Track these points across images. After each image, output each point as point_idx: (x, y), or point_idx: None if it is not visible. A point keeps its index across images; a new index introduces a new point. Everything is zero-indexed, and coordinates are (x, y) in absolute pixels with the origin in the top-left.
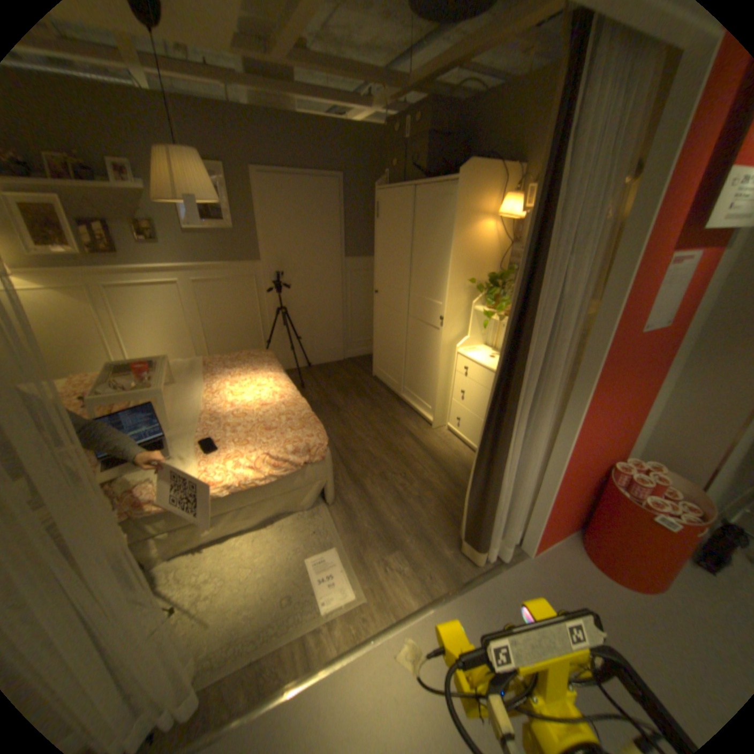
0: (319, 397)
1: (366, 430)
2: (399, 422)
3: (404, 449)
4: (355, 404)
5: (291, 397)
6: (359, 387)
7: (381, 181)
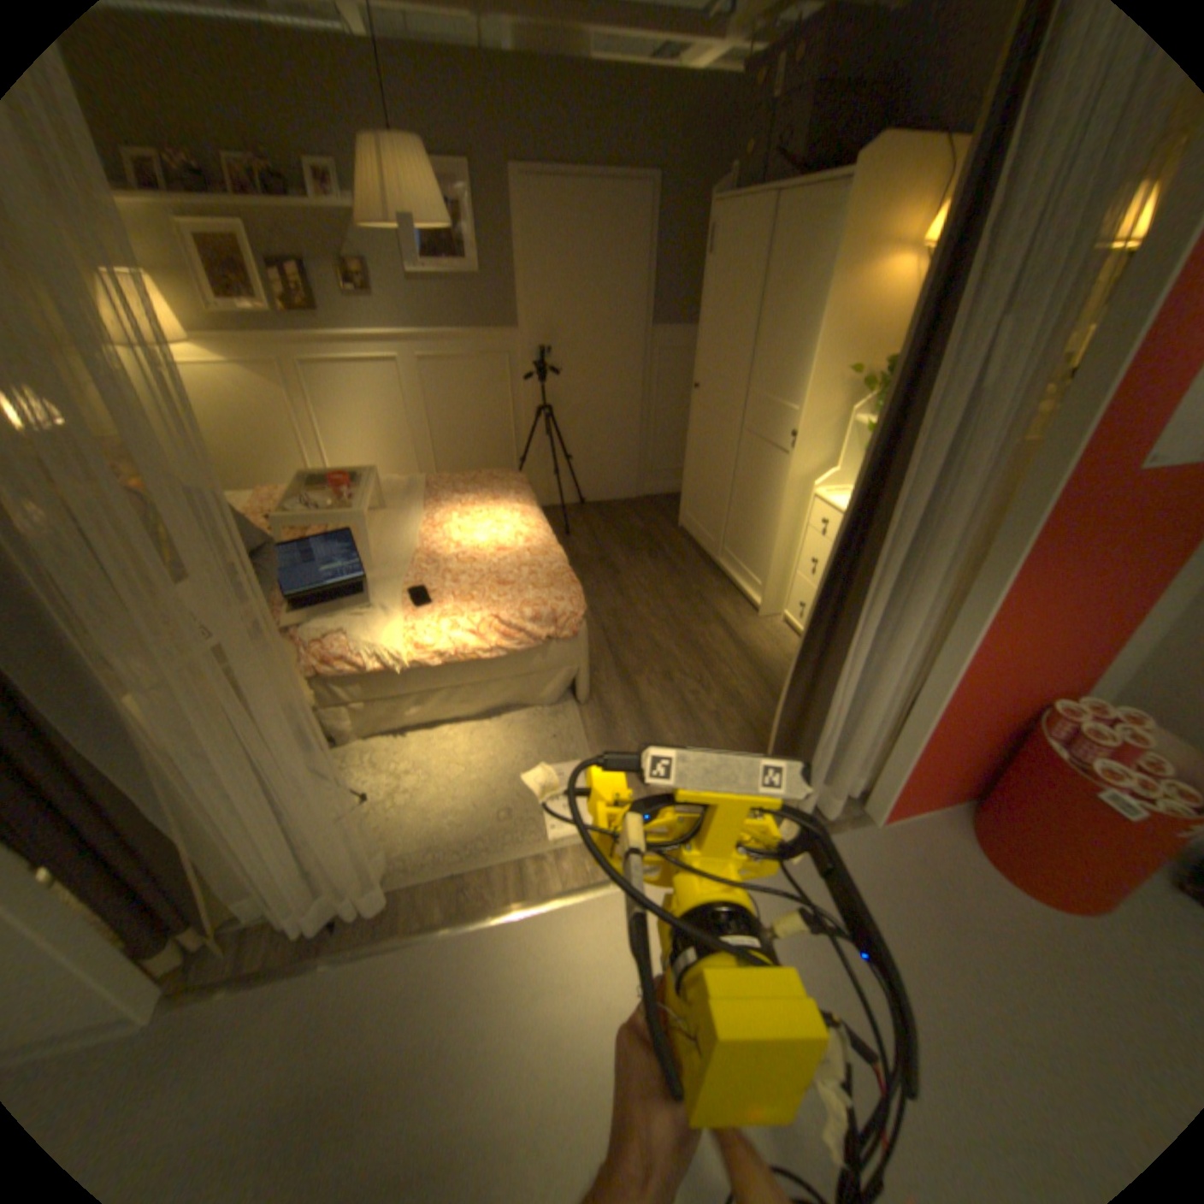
0: (588, 551)
1: (653, 606)
2: (706, 600)
3: (707, 642)
4: (643, 566)
5: (541, 542)
6: (653, 541)
7: (723, 184)
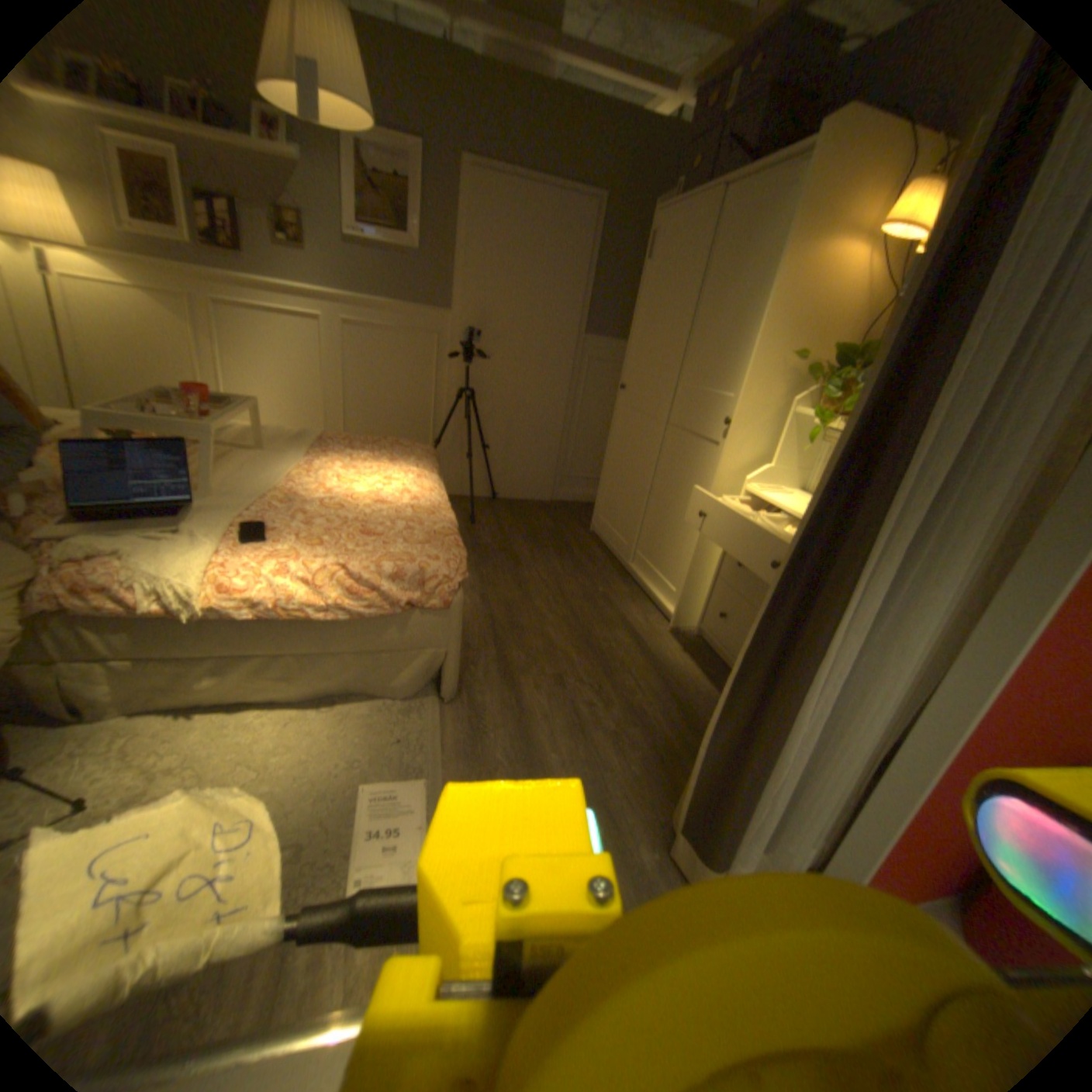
0: (492, 539)
1: (554, 602)
2: (614, 603)
3: (611, 647)
4: (548, 561)
5: (431, 501)
6: (562, 540)
7: (668, 196)
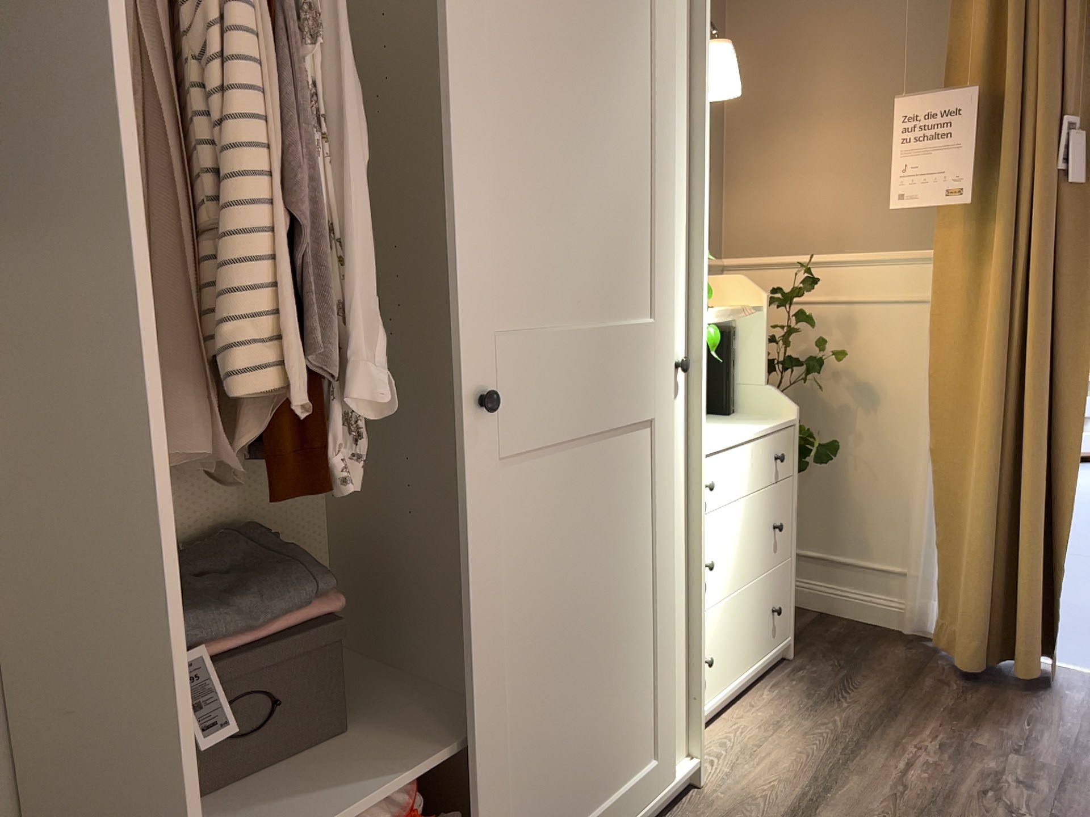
0: None
1: None
2: None
3: None
4: None
5: None
6: None
7: None
